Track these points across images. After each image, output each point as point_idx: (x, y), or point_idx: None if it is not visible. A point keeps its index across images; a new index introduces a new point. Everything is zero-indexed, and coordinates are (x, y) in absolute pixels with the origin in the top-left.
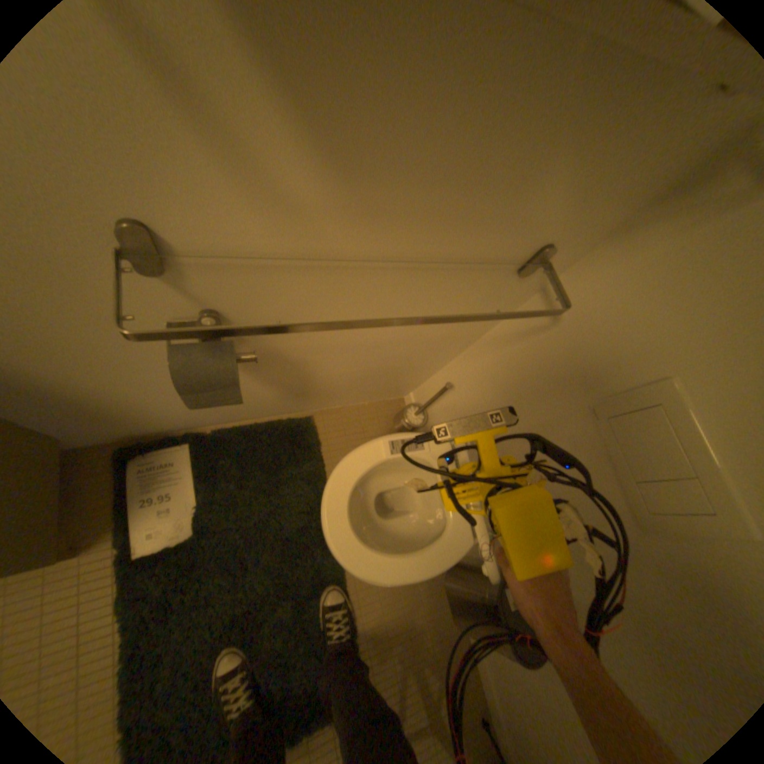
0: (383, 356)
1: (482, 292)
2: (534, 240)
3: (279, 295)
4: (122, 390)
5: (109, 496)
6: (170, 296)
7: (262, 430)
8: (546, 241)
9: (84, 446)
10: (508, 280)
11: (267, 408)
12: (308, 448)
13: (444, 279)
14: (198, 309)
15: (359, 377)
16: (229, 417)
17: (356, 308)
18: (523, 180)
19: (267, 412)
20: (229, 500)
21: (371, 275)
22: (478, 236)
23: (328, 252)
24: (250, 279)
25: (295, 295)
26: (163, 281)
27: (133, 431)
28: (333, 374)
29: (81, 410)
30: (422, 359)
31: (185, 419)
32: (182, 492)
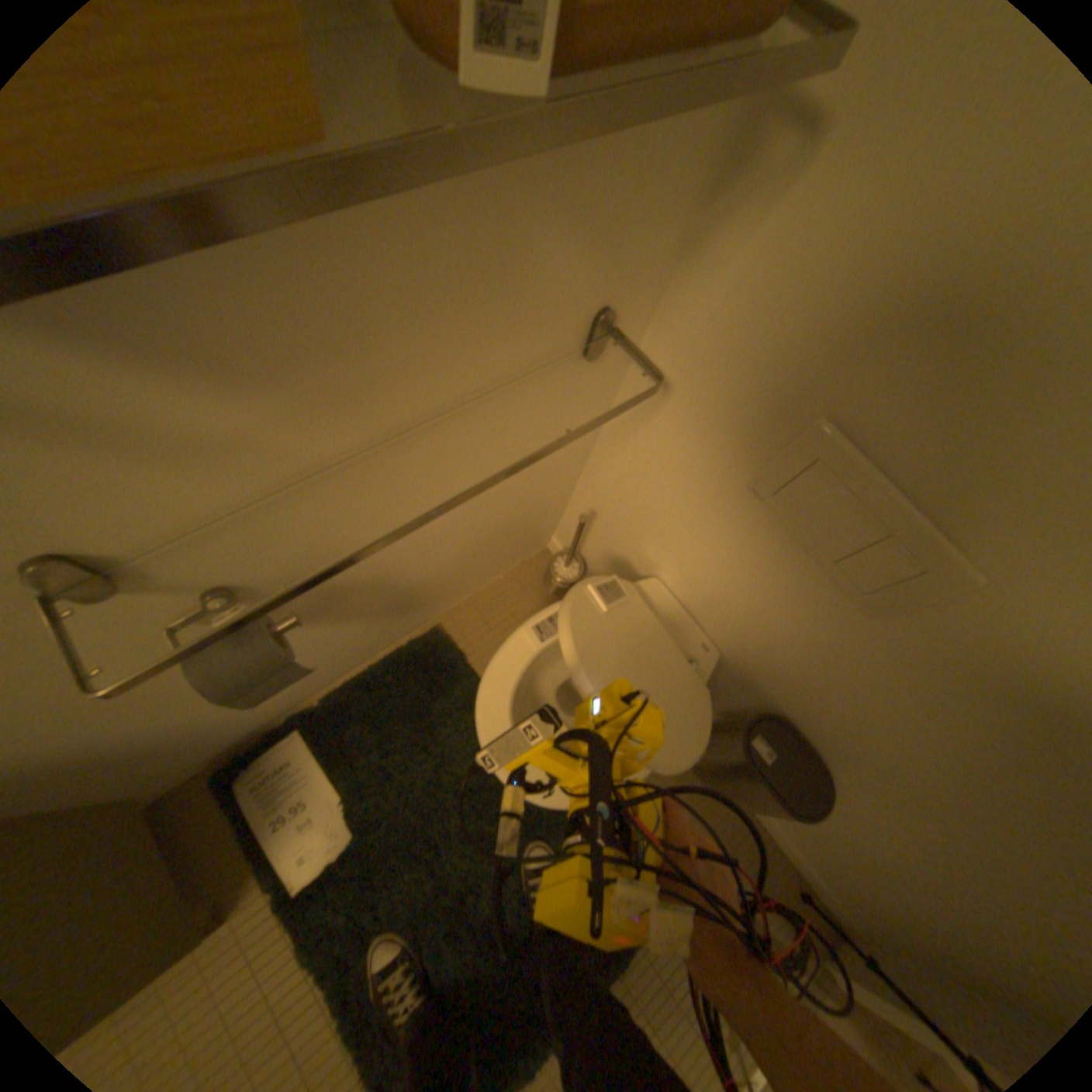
0: (478, 523)
1: (552, 398)
2: (575, 316)
3: (284, 534)
4: (167, 718)
5: (228, 837)
6: (146, 603)
7: (380, 671)
8: (592, 308)
9: (167, 792)
10: (576, 370)
11: (371, 644)
12: (449, 668)
13: (489, 412)
14: (193, 597)
15: (465, 557)
16: (330, 676)
17: (398, 496)
18: (503, 270)
19: (375, 648)
20: (377, 776)
21: (387, 458)
22: (495, 350)
23: (311, 463)
24: (232, 538)
25: (306, 523)
26: (124, 593)
27: (217, 749)
28: (429, 571)
29: (132, 761)
30: (534, 499)
31: (274, 706)
32: (315, 793)
